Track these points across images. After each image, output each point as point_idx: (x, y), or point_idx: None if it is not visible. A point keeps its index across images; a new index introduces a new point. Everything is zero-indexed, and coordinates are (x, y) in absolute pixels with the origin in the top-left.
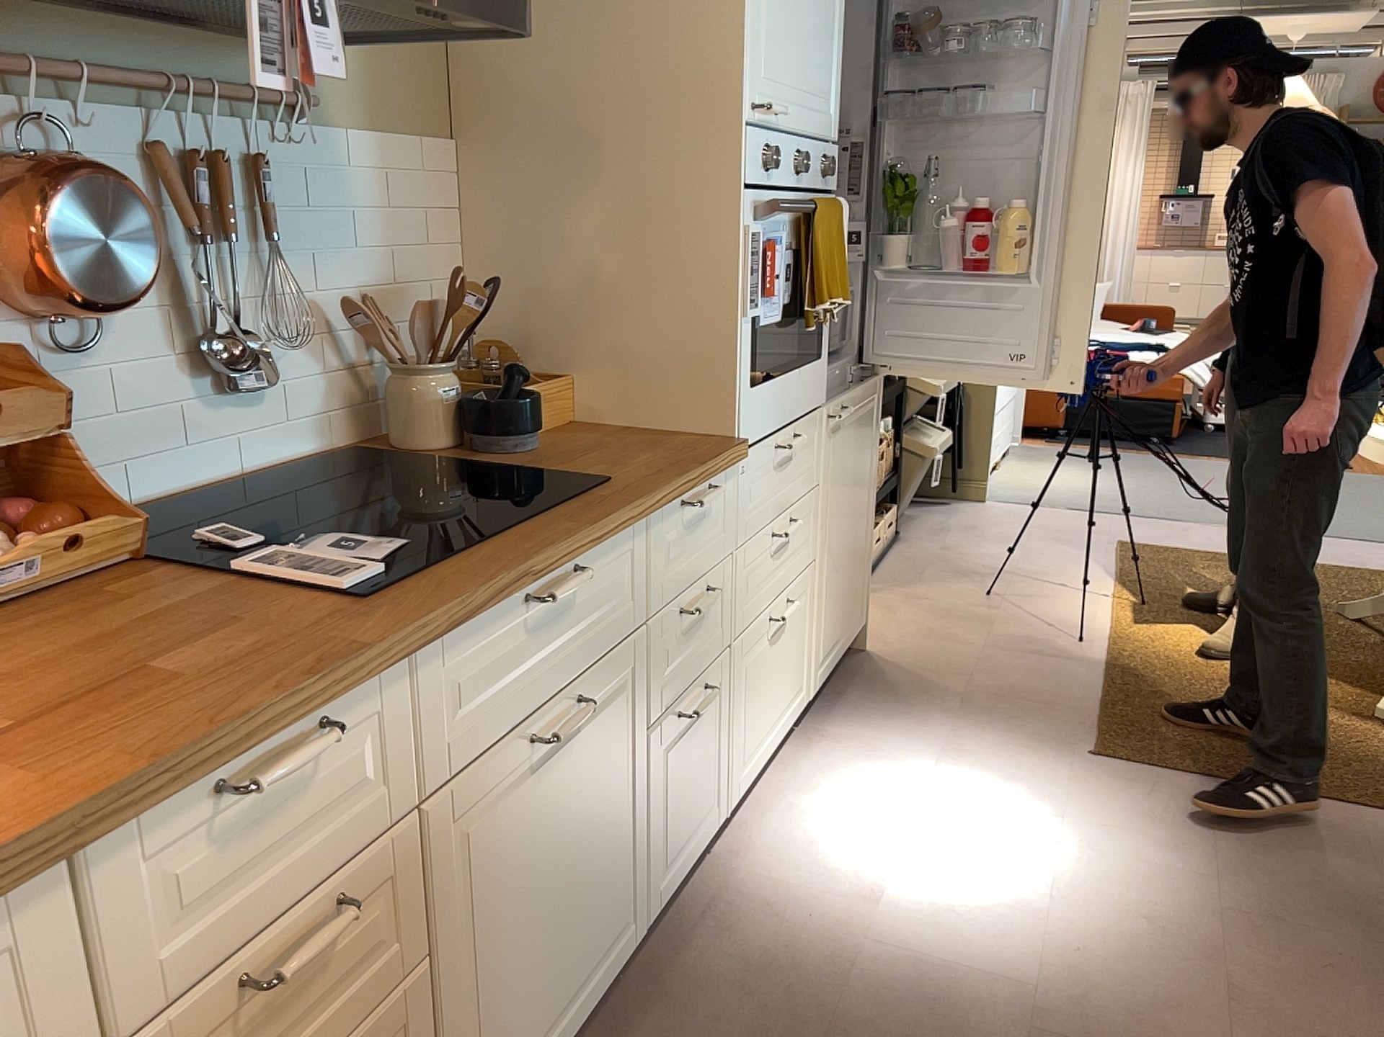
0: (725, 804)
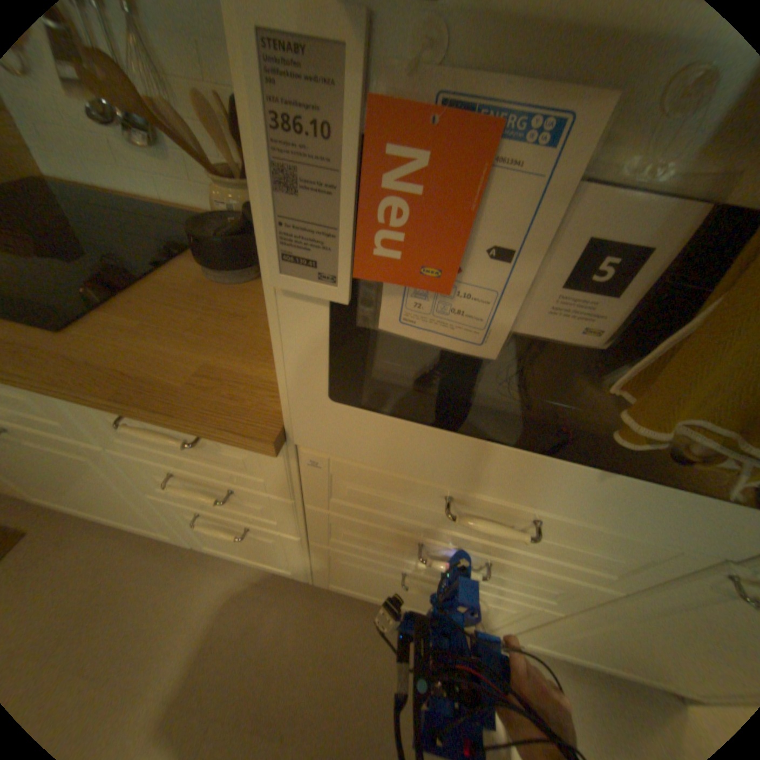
0: (307, 580)
